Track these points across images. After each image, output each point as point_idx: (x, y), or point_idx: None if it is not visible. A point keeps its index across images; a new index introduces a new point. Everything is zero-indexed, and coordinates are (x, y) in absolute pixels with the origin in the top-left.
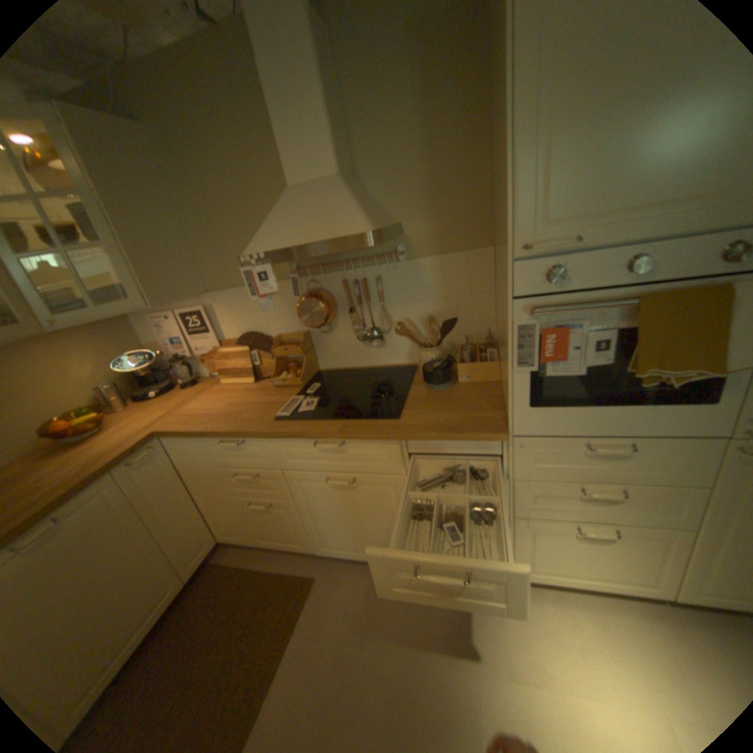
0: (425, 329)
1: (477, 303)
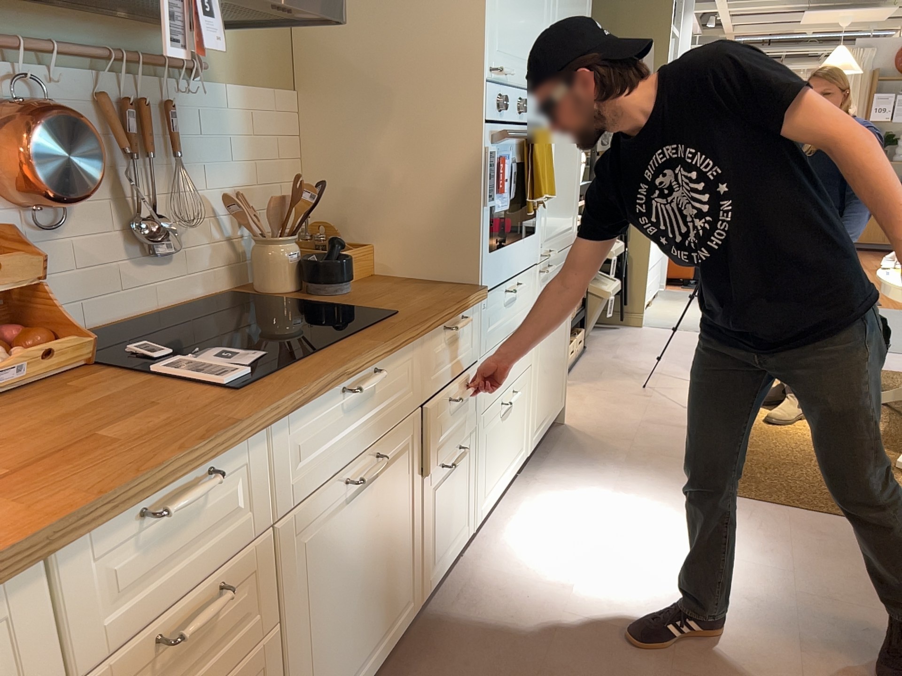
0: (231, 219)
1: (287, 177)
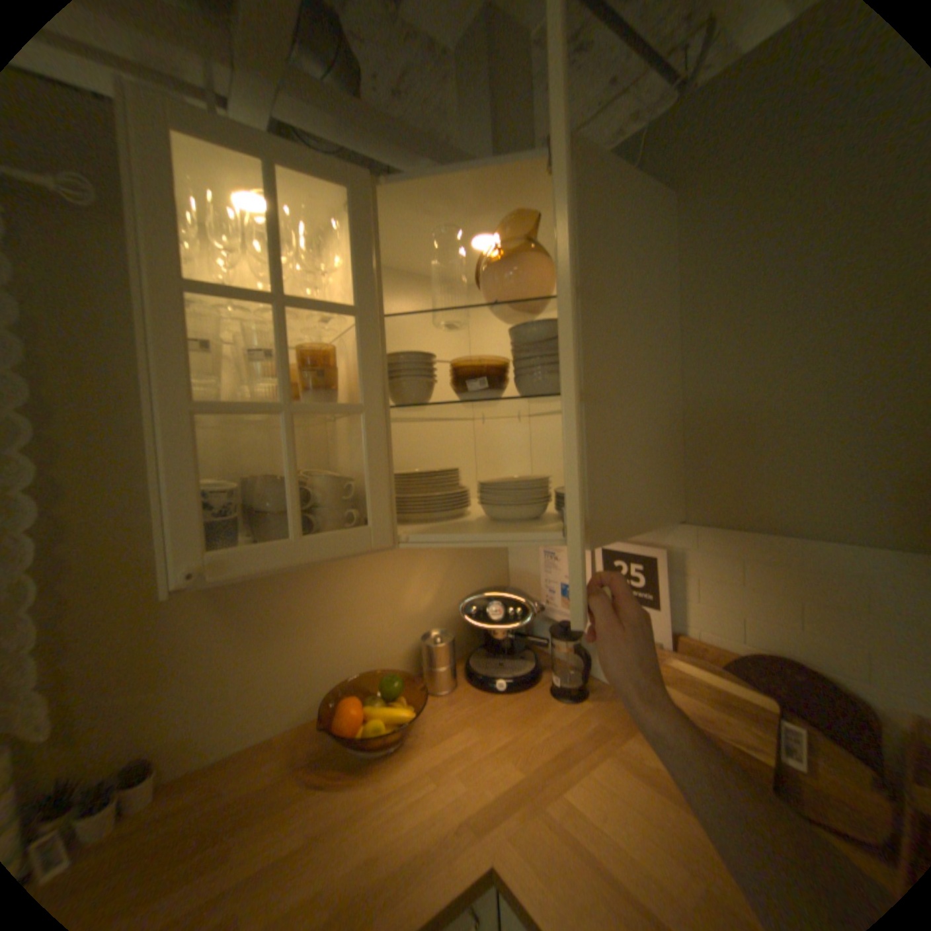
0: None
1: None
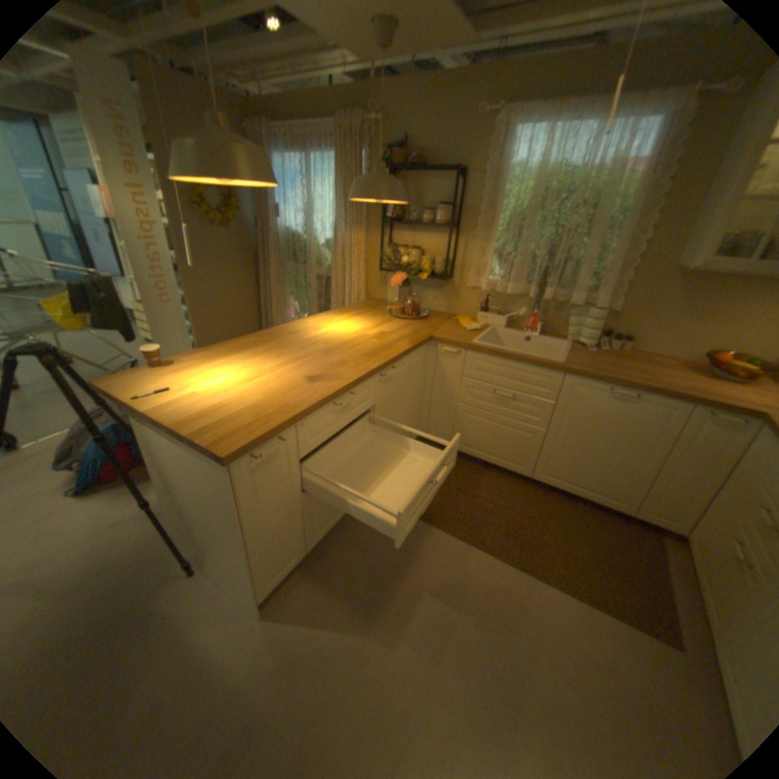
0: None
1: None
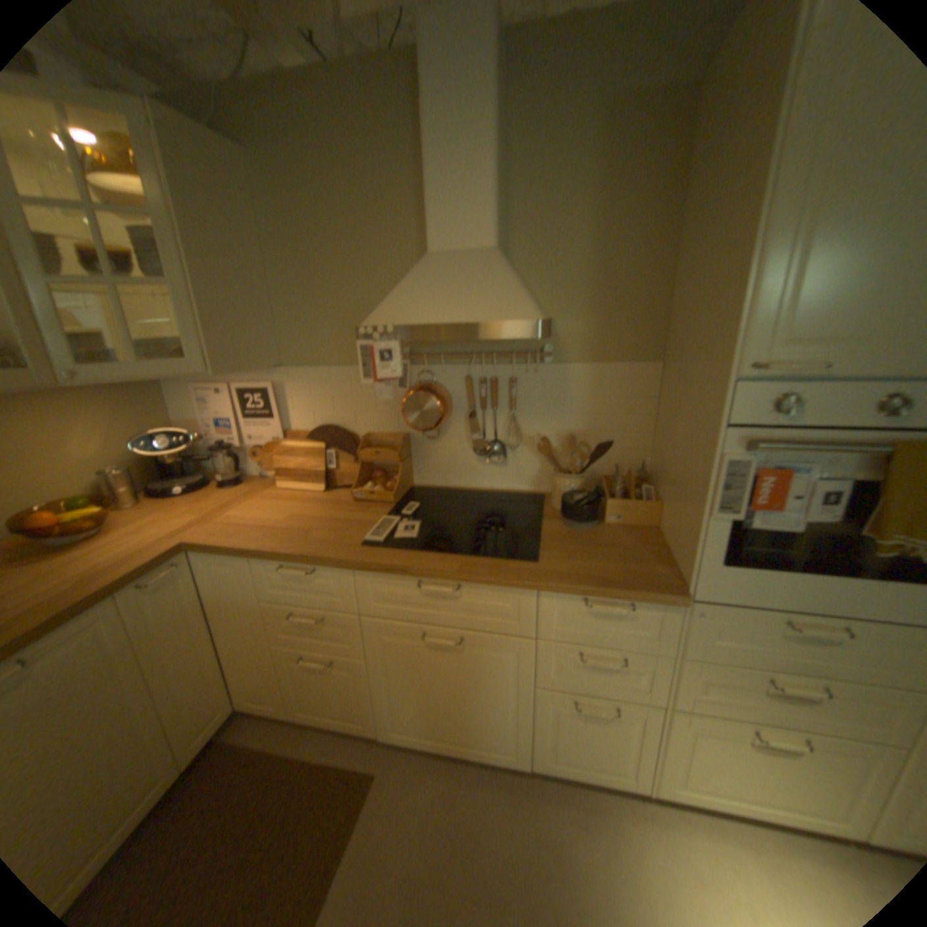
0: (561, 450)
1: (632, 427)
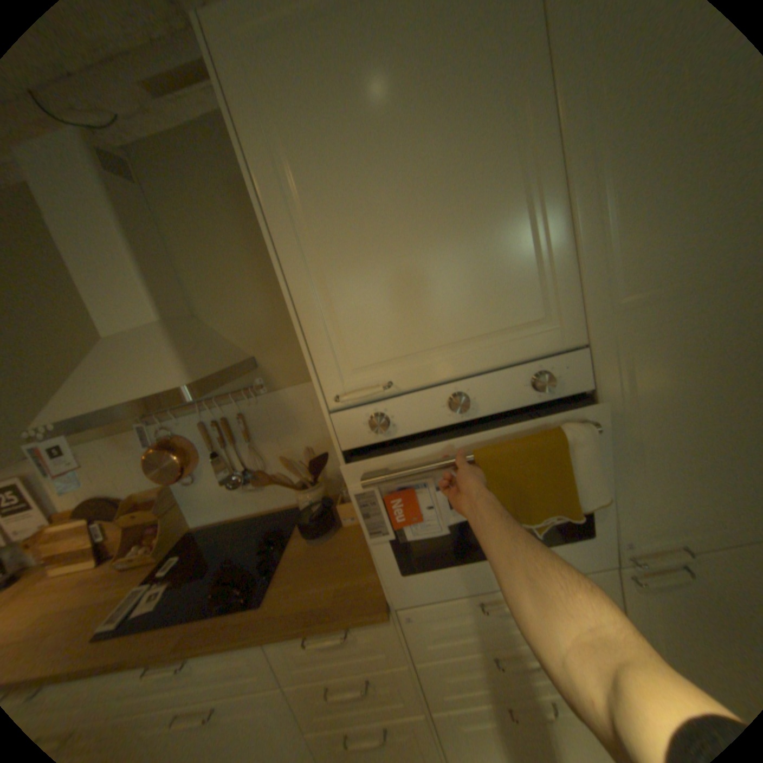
0: (304, 463)
1: None
